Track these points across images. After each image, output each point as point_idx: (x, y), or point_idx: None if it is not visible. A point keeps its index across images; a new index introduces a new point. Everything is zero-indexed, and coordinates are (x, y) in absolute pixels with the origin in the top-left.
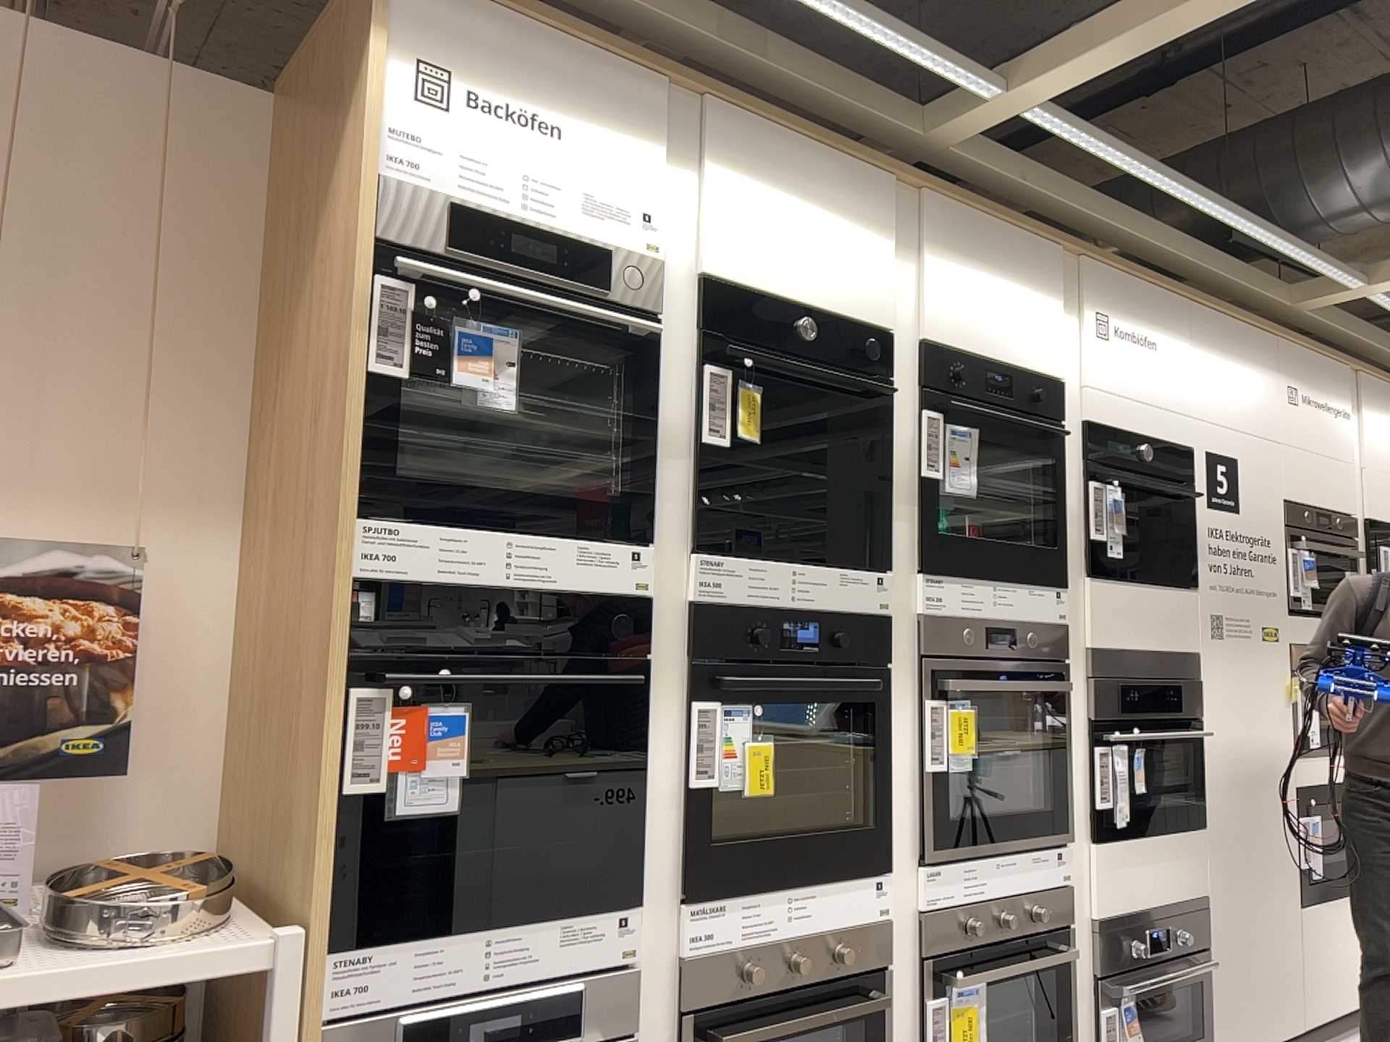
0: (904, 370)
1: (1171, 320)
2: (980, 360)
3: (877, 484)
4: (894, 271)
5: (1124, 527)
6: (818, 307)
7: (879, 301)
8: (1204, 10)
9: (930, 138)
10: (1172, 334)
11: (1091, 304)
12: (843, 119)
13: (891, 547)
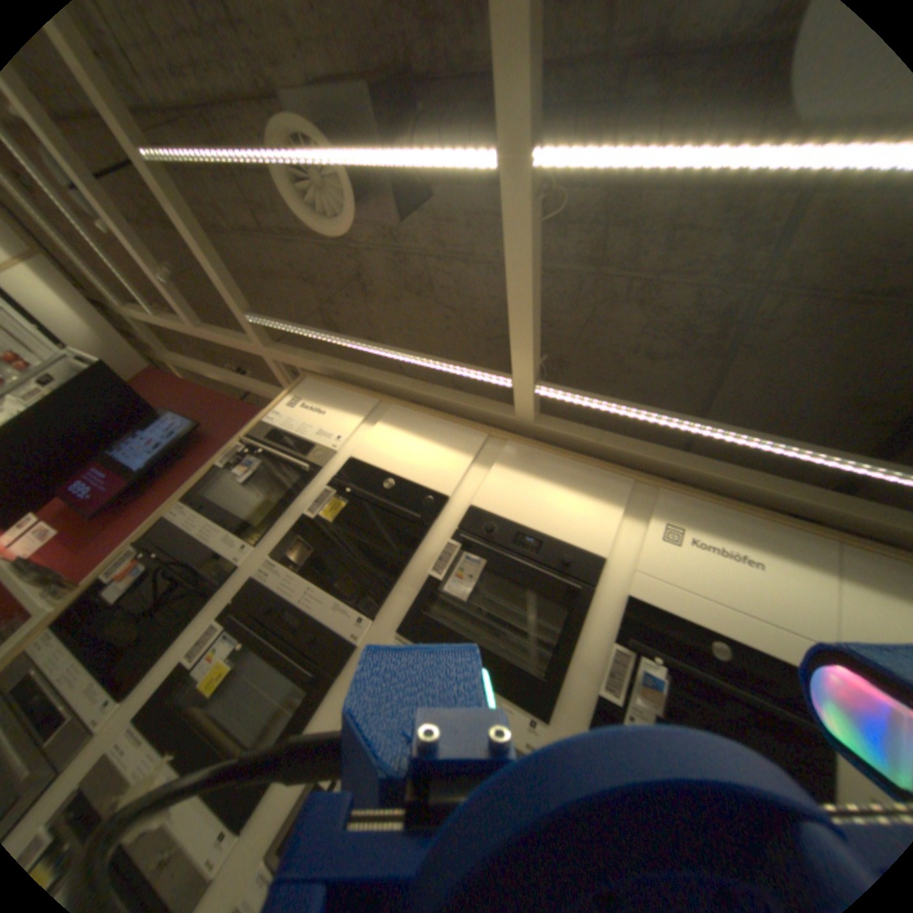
0: (450, 519)
1: (803, 549)
2: (517, 526)
3: (394, 569)
4: (468, 473)
5: (667, 710)
6: (403, 479)
7: (444, 482)
8: (510, 285)
9: (514, 417)
10: (802, 561)
11: (665, 516)
12: (473, 415)
13: (385, 609)
